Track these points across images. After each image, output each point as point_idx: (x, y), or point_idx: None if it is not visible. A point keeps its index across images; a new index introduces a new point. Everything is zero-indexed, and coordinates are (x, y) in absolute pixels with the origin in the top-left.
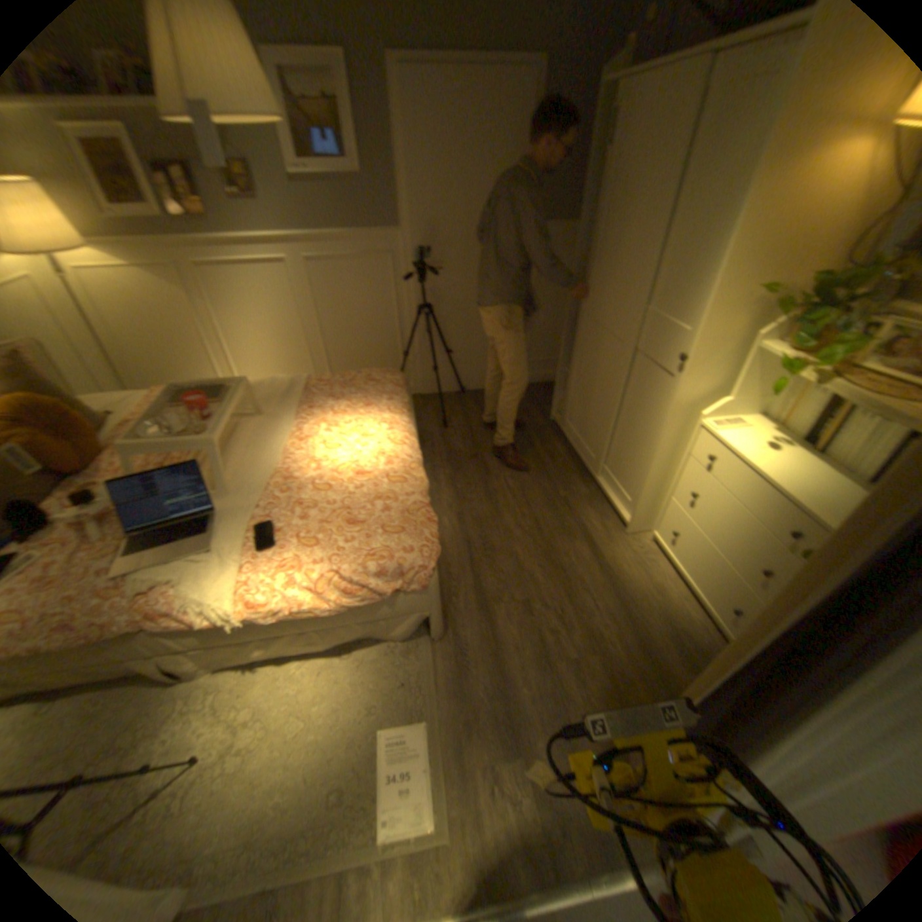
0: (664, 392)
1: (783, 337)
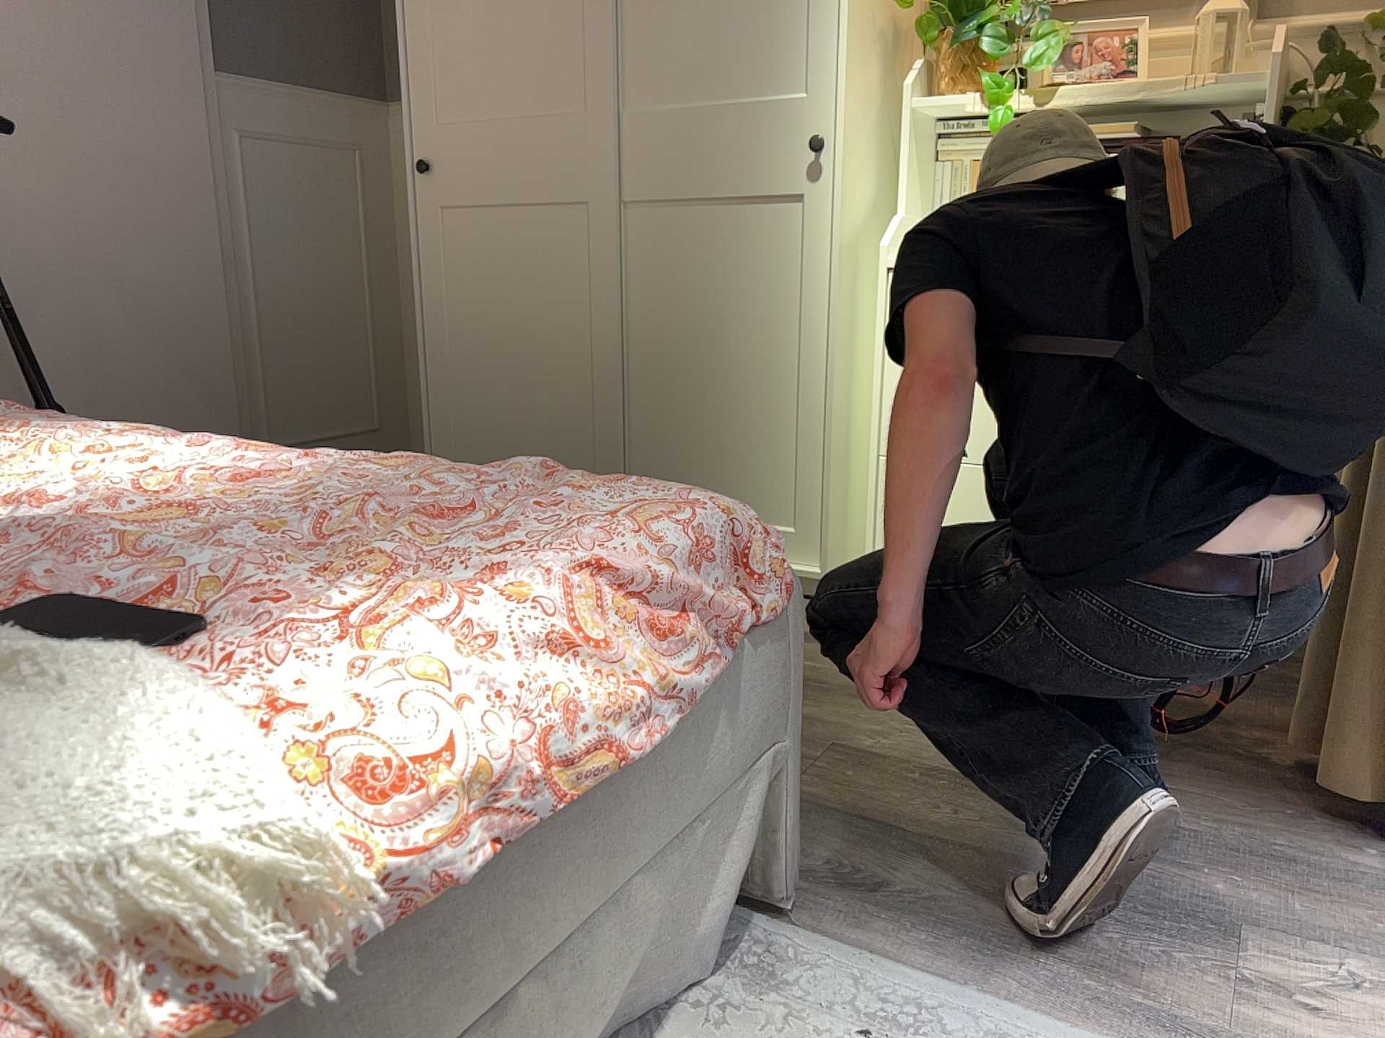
0: (788, 244)
1: (924, 99)
